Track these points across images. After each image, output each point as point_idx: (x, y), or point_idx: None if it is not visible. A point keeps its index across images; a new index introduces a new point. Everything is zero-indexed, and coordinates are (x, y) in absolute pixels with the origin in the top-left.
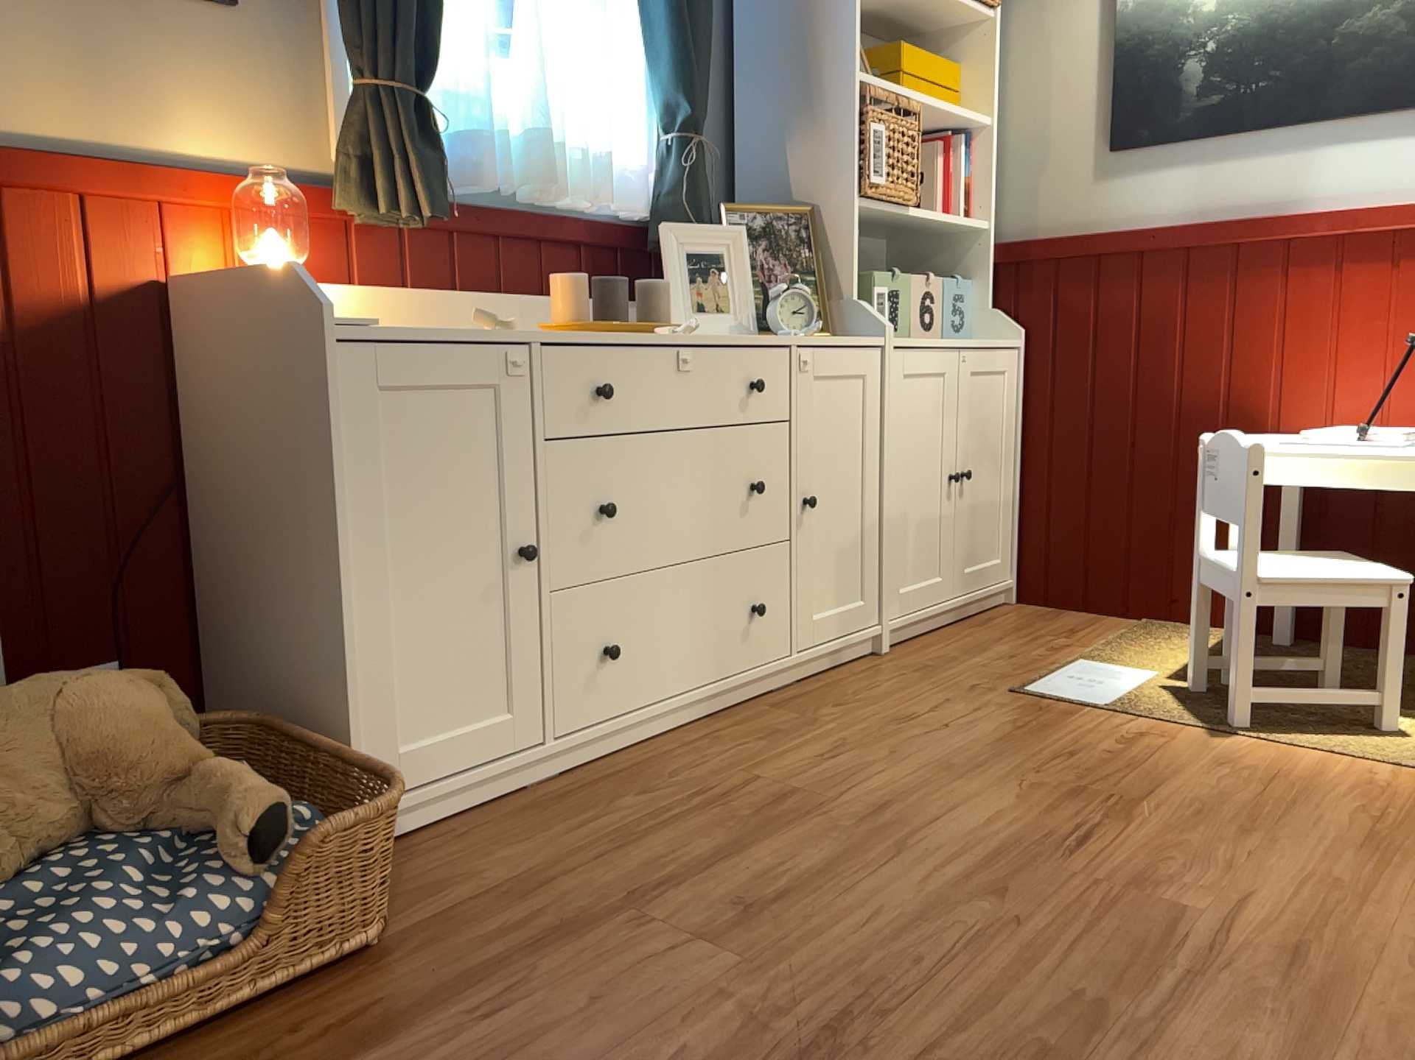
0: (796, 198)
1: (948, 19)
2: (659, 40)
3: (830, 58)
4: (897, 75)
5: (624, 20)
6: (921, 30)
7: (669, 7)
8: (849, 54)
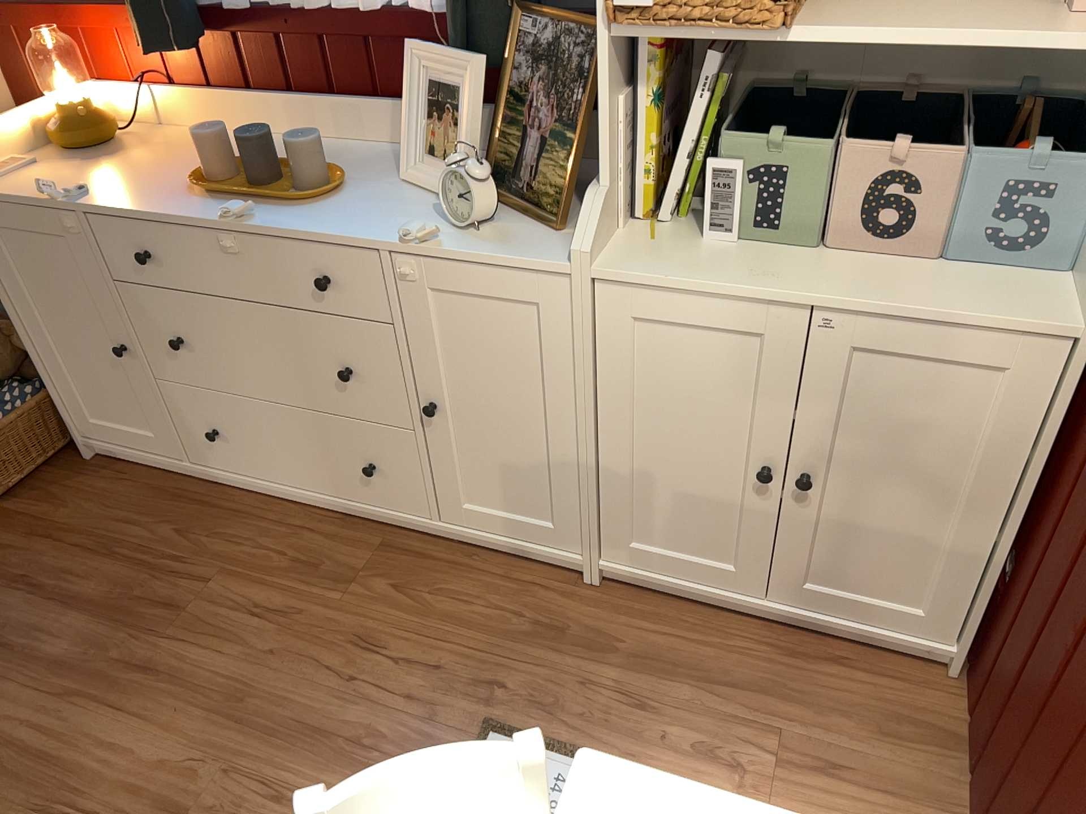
0: None
1: None
2: None
3: None
4: None
5: None
6: None
7: None
8: None
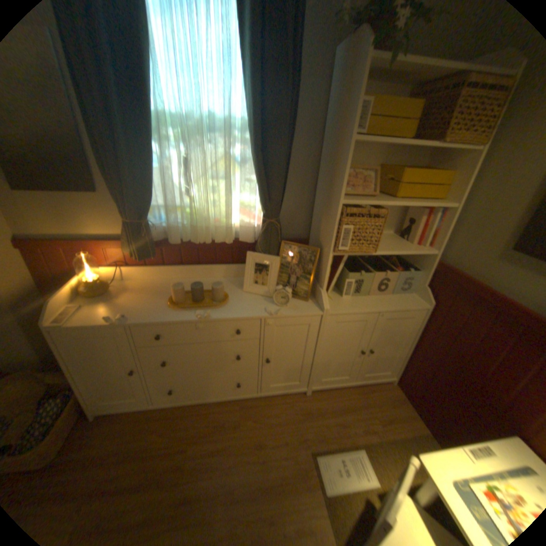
0: (320, 240)
1: (454, 148)
2: (257, 182)
3: (336, 191)
4: (399, 183)
5: (250, 170)
6: (444, 148)
7: (256, 172)
8: (340, 192)
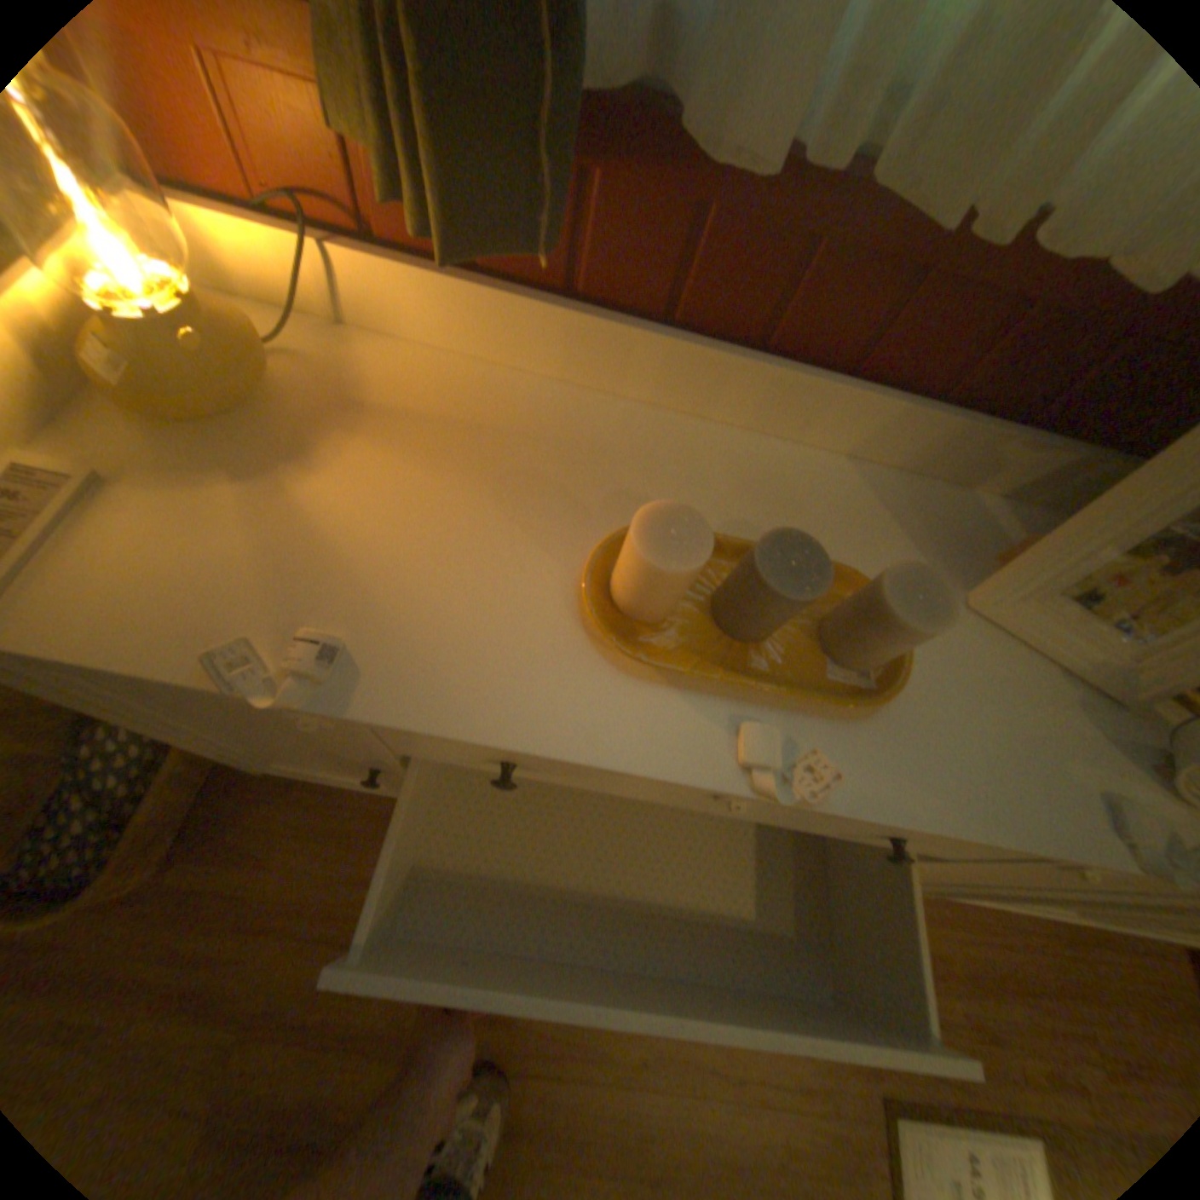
0: None
1: None
2: None
3: None
4: None
5: None
6: None
7: None
8: None
